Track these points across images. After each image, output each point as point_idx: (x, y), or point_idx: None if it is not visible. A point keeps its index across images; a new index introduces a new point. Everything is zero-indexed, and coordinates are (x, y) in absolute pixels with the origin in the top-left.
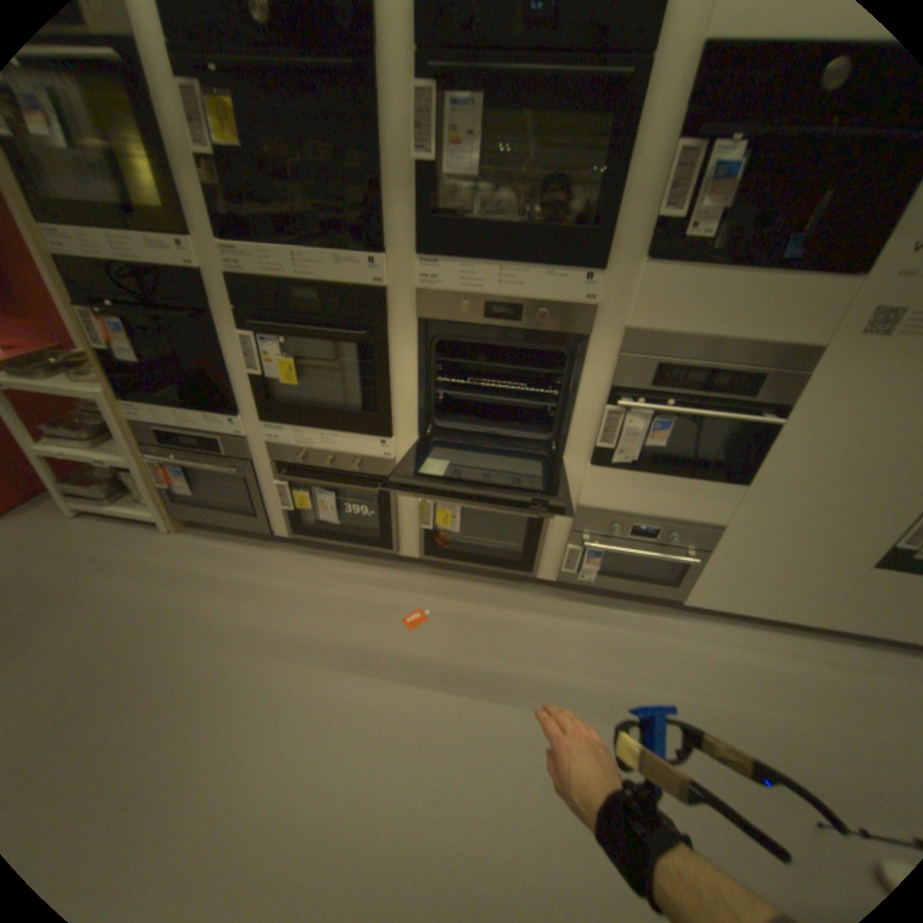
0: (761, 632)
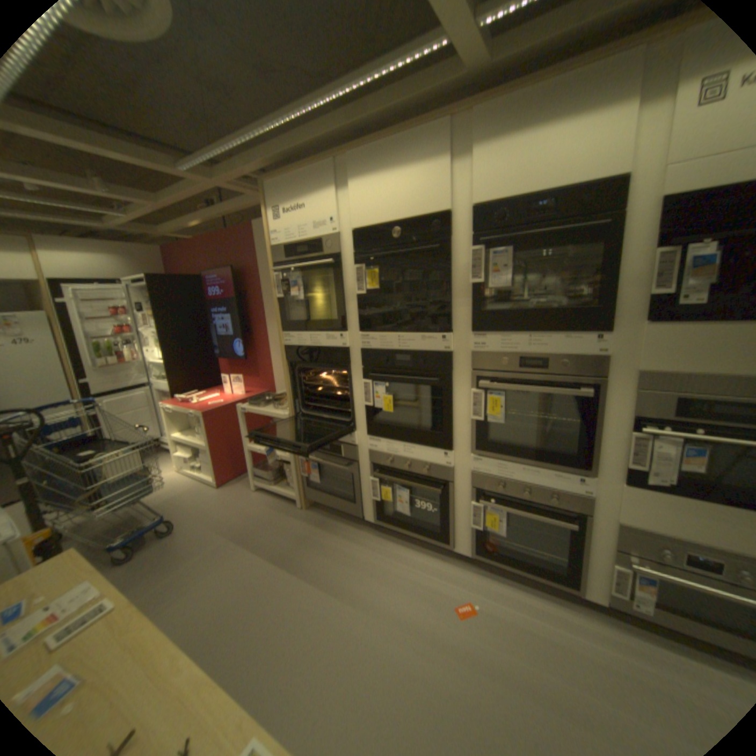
0: None
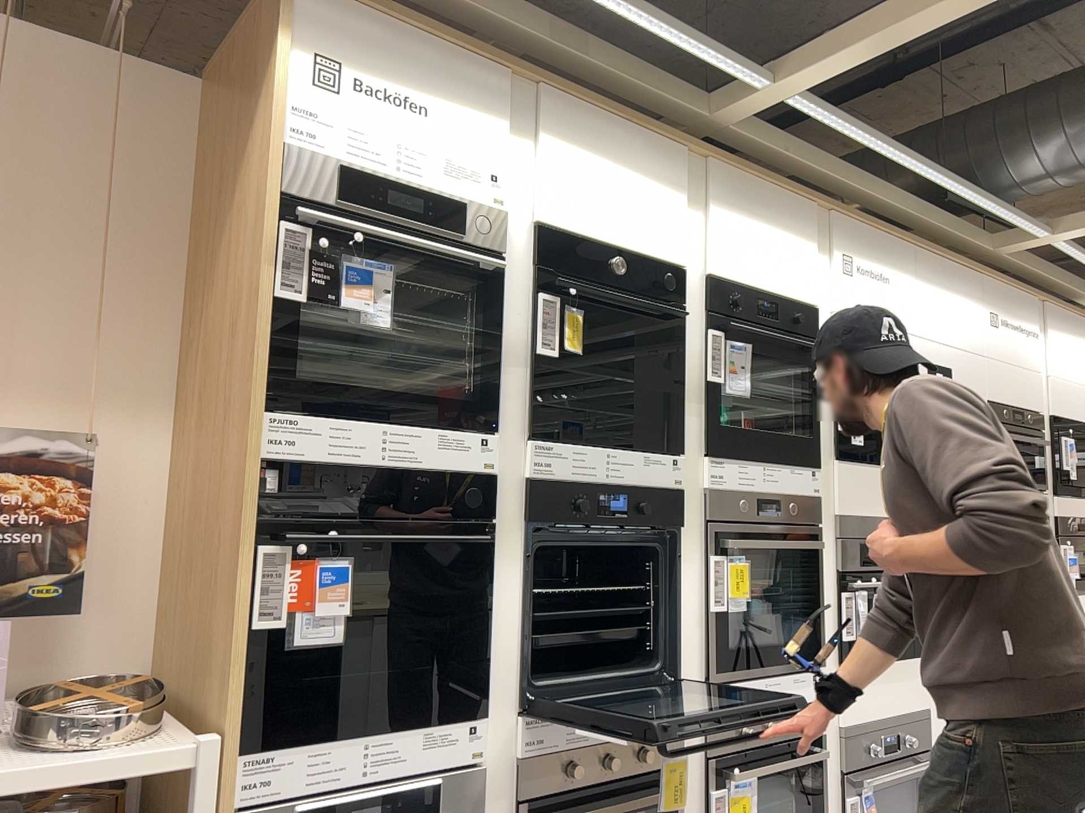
0: None
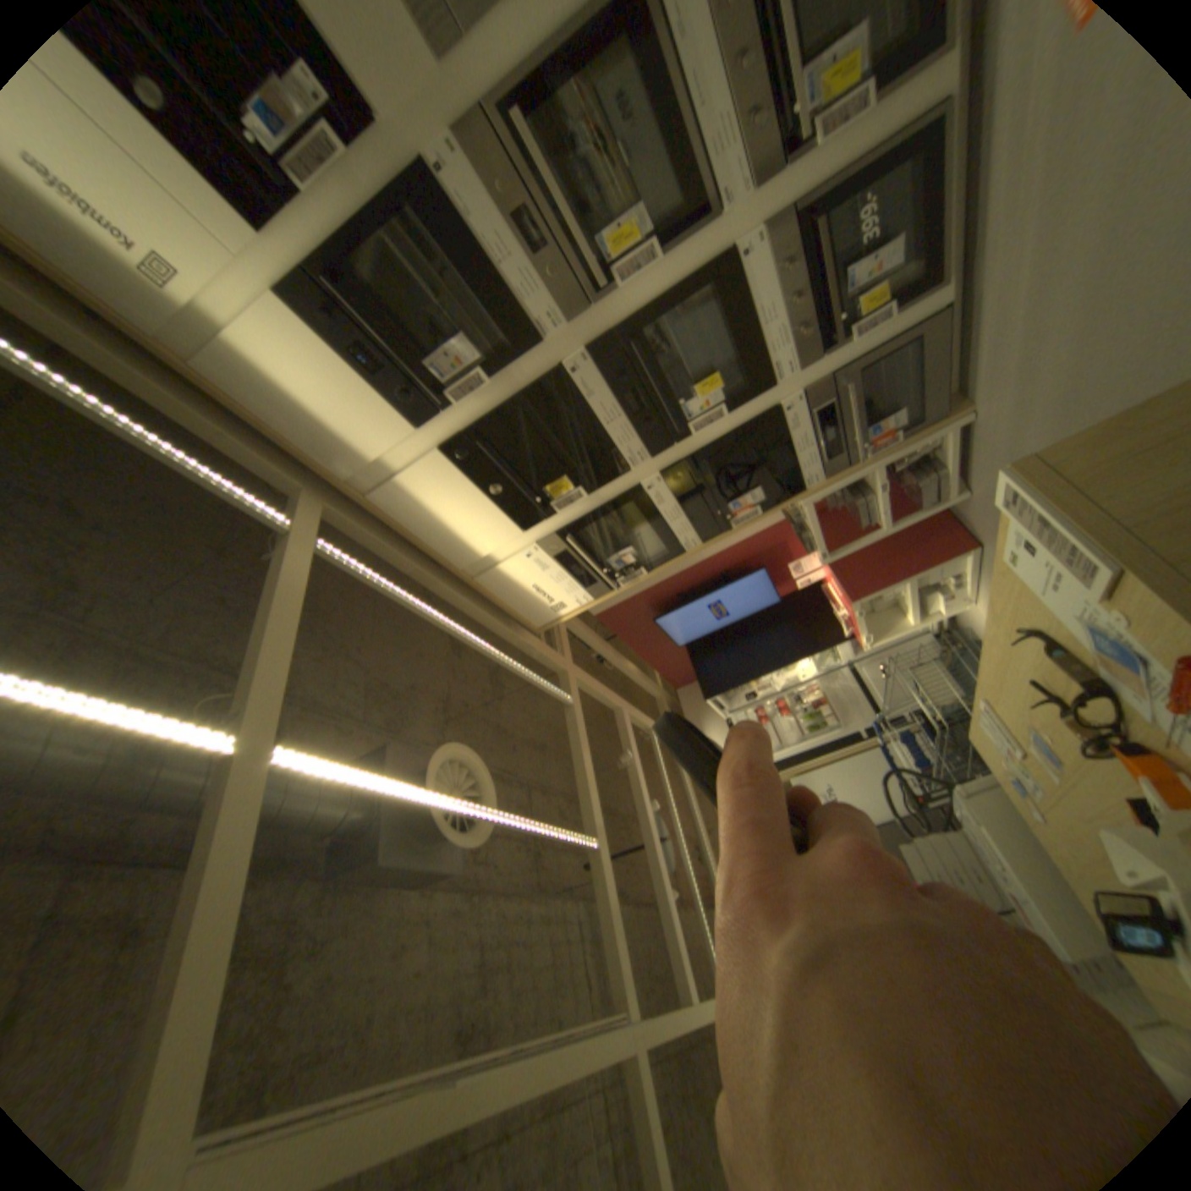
0: None
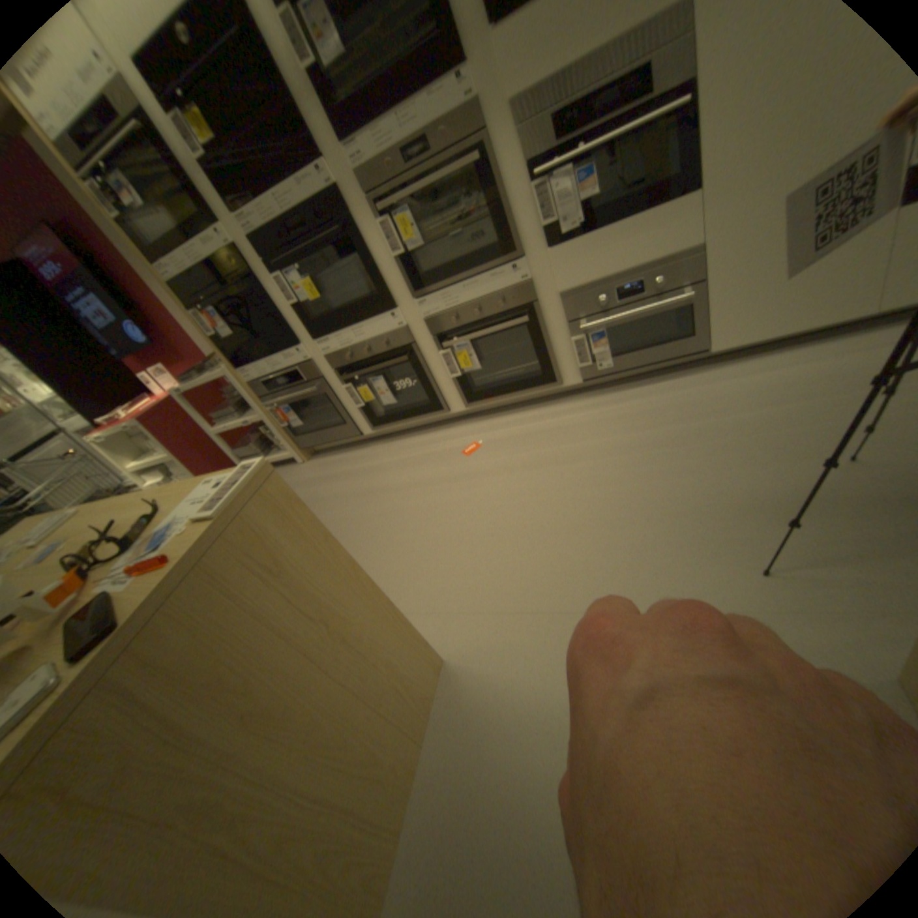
0: (816, 343)
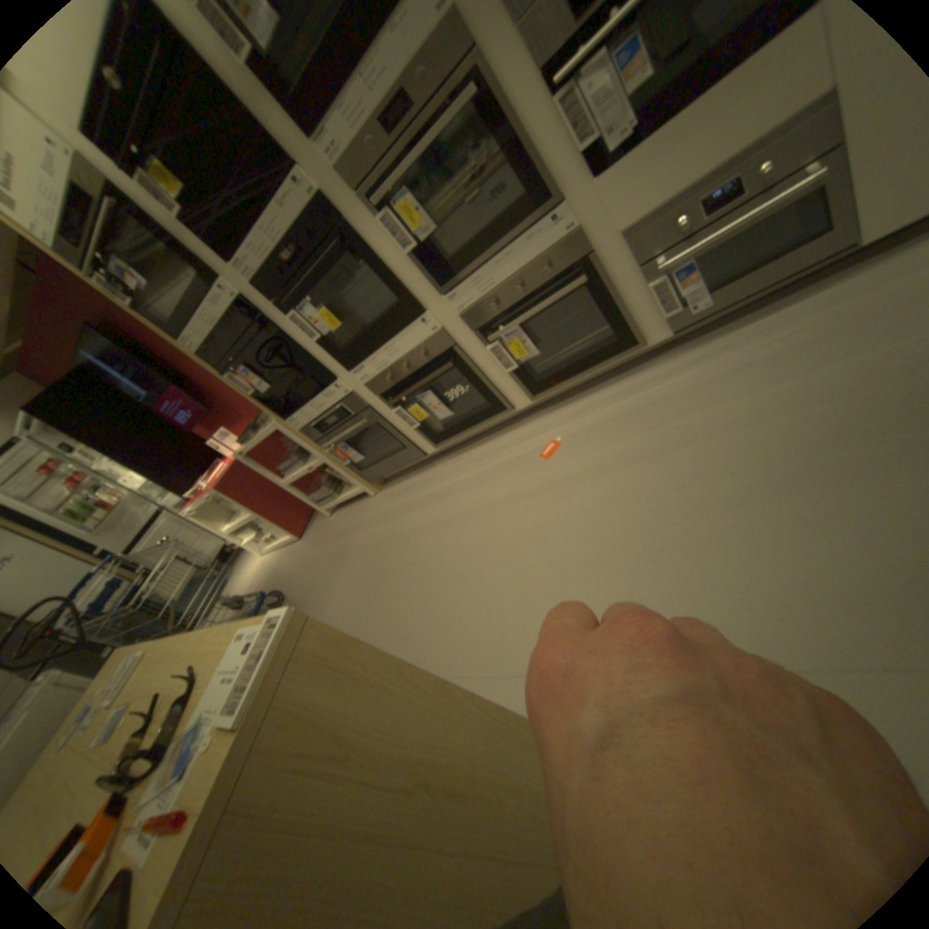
0: None
